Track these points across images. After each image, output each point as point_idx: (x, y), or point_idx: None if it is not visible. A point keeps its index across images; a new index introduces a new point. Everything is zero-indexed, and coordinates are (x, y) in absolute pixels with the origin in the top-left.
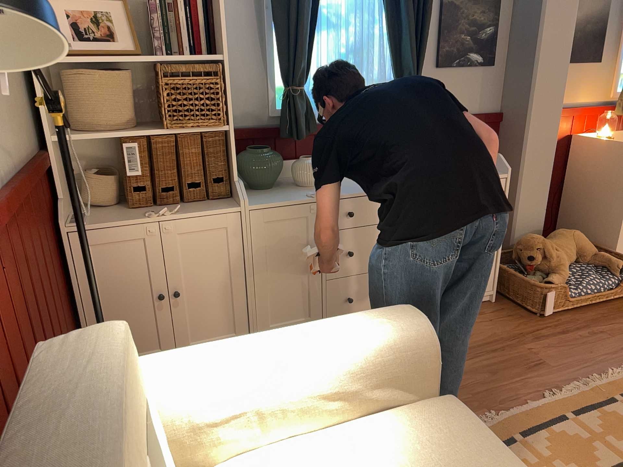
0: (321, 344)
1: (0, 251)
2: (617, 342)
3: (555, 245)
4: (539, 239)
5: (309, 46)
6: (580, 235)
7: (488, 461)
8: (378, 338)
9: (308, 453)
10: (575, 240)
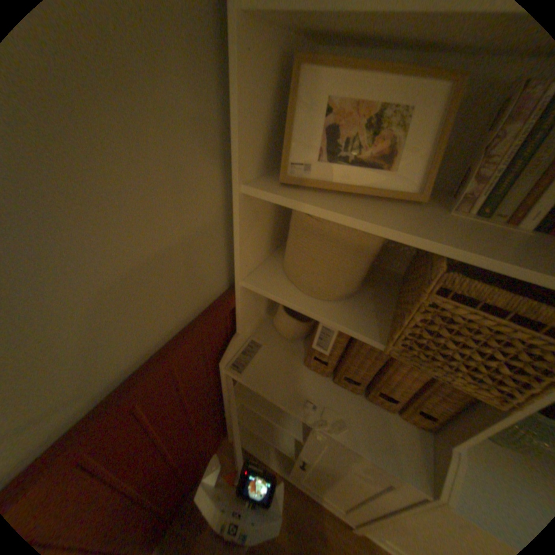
0: None
1: None
2: None
3: None
4: None
5: None
6: None
7: None
8: None
9: None
10: None
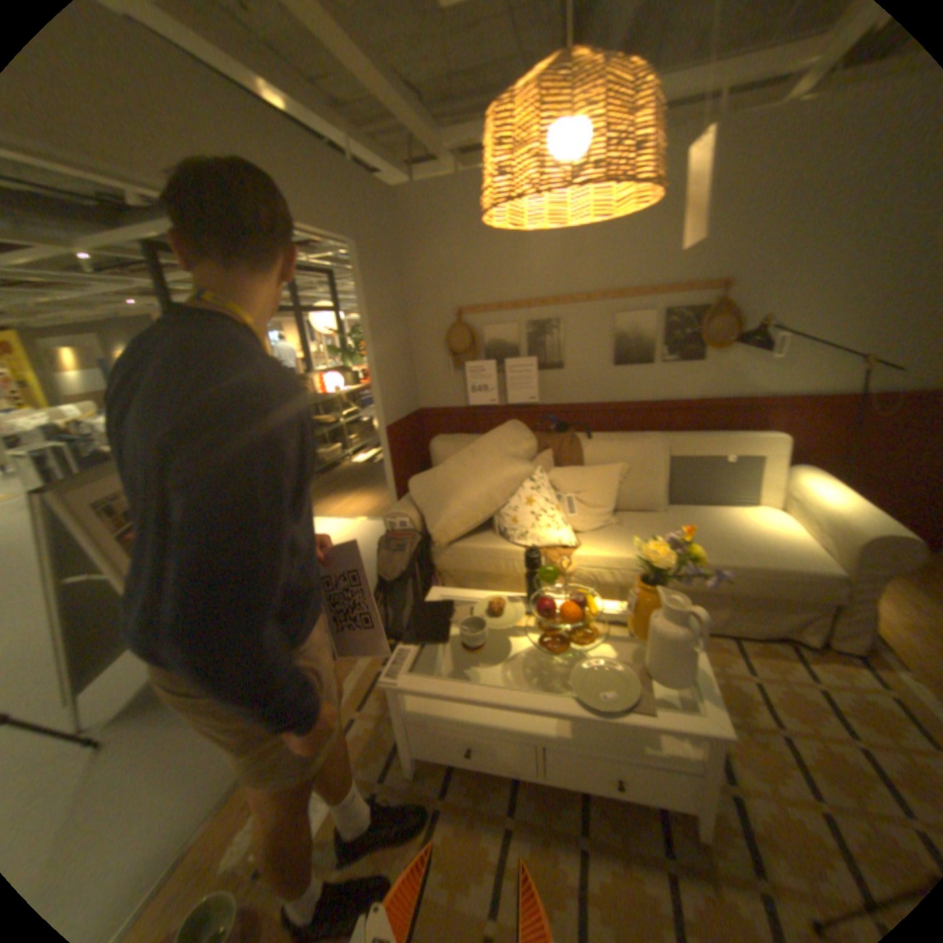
0: (843, 505)
1: (842, 415)
2: None
3: None
4: None
5: None
6: None
7: (778, 560)
8: (855, 520)
9: (790, 528)
10: None
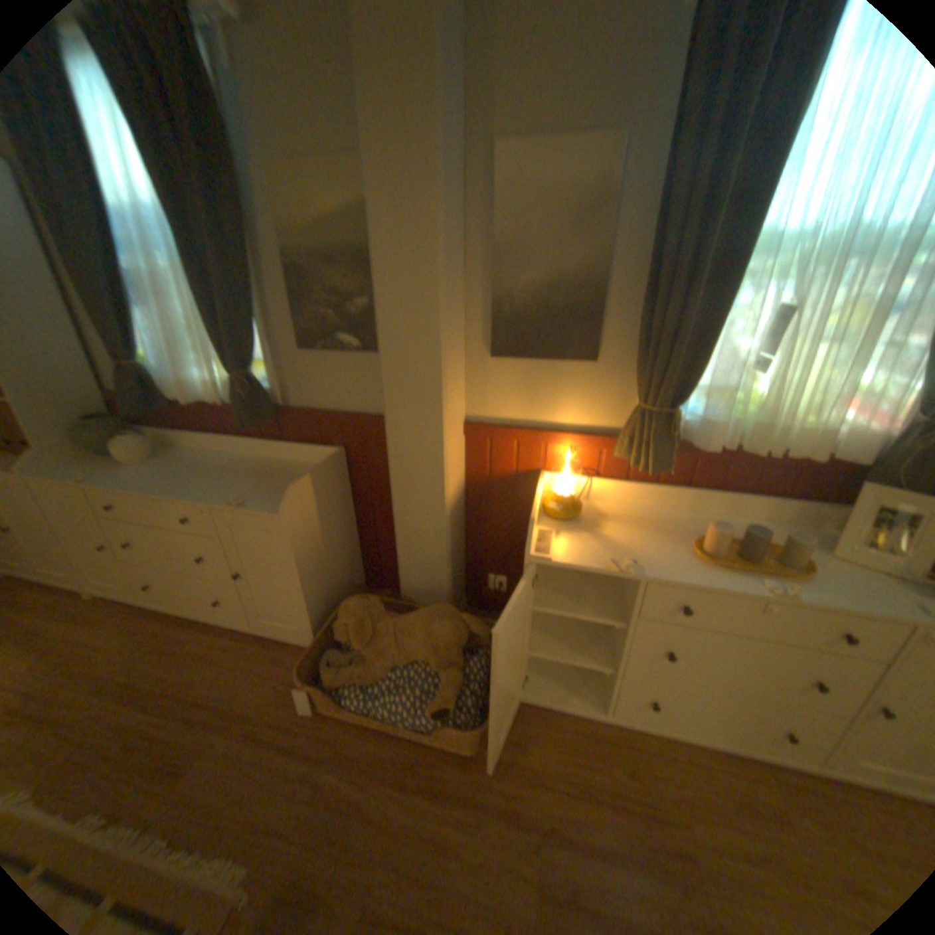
0: None
1: None
2: (295, 817)
3: (396, 626)
4: (357, 611)
5: (116, 320)
6: (443, 628)
7: None
8: None
9: None
10: (429, 633)
